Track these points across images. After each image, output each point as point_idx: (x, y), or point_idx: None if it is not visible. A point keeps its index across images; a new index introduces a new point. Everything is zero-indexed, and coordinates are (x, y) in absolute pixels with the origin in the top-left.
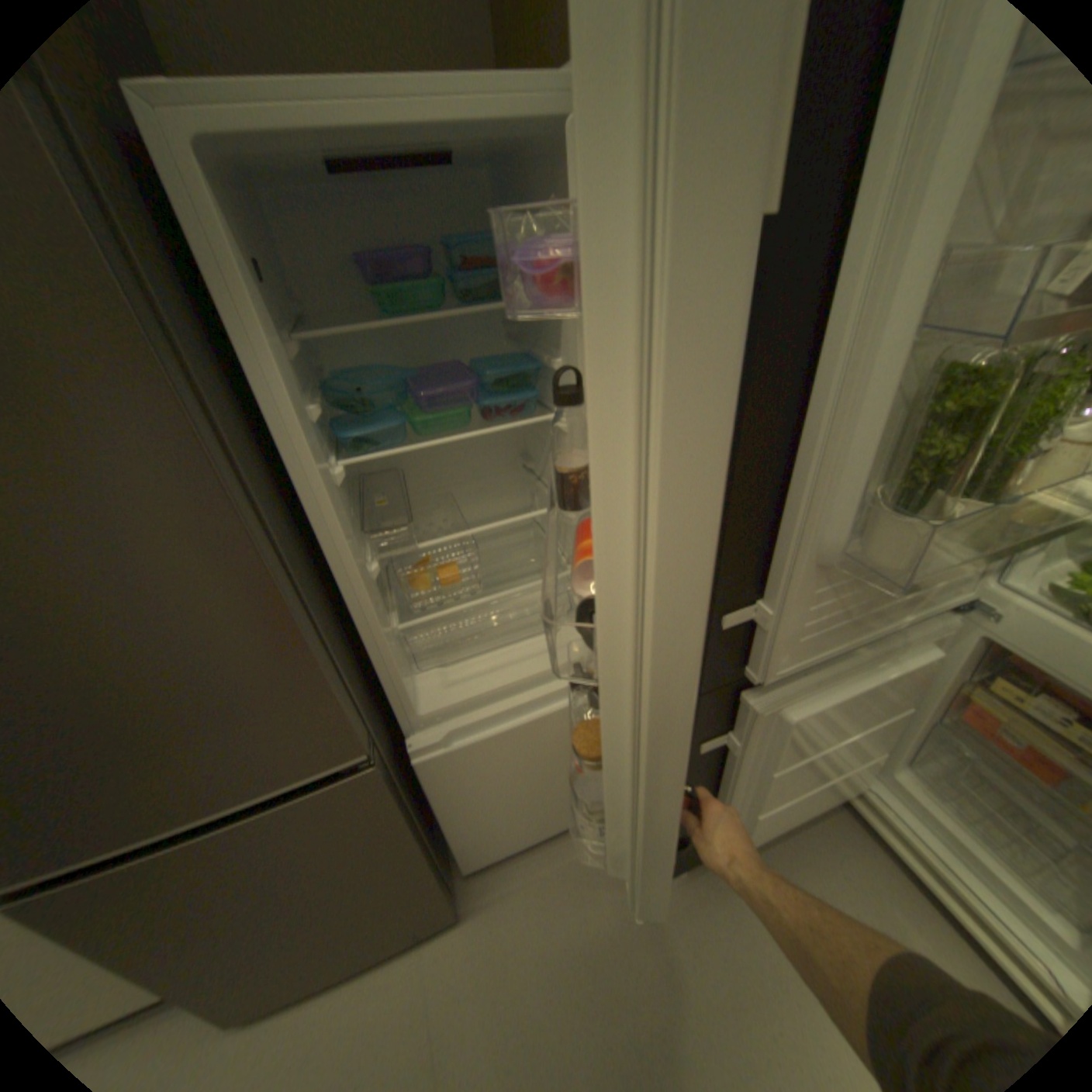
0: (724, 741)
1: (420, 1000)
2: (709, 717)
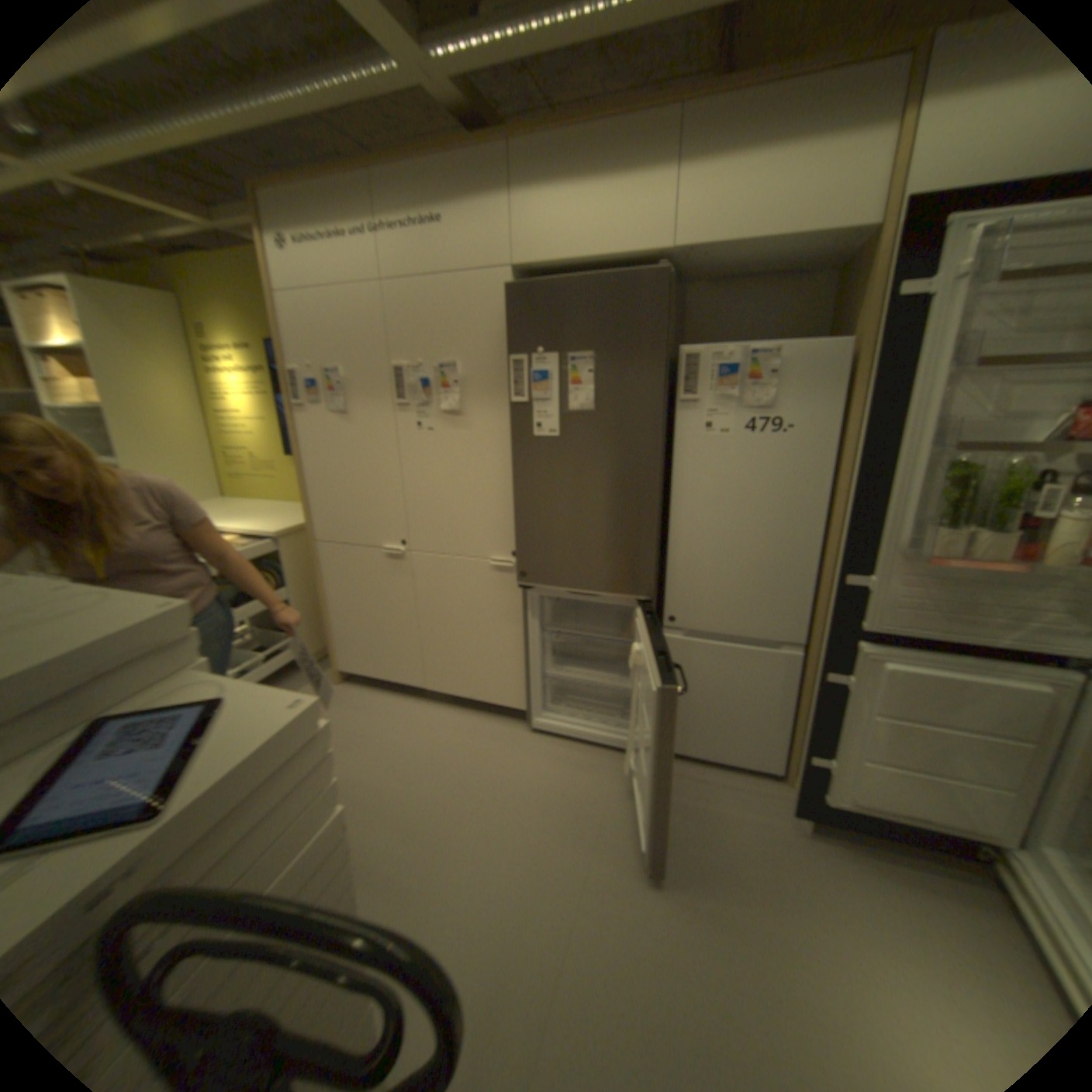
0: (848, 682)
1: (613, 782)
2: (838, 653)
